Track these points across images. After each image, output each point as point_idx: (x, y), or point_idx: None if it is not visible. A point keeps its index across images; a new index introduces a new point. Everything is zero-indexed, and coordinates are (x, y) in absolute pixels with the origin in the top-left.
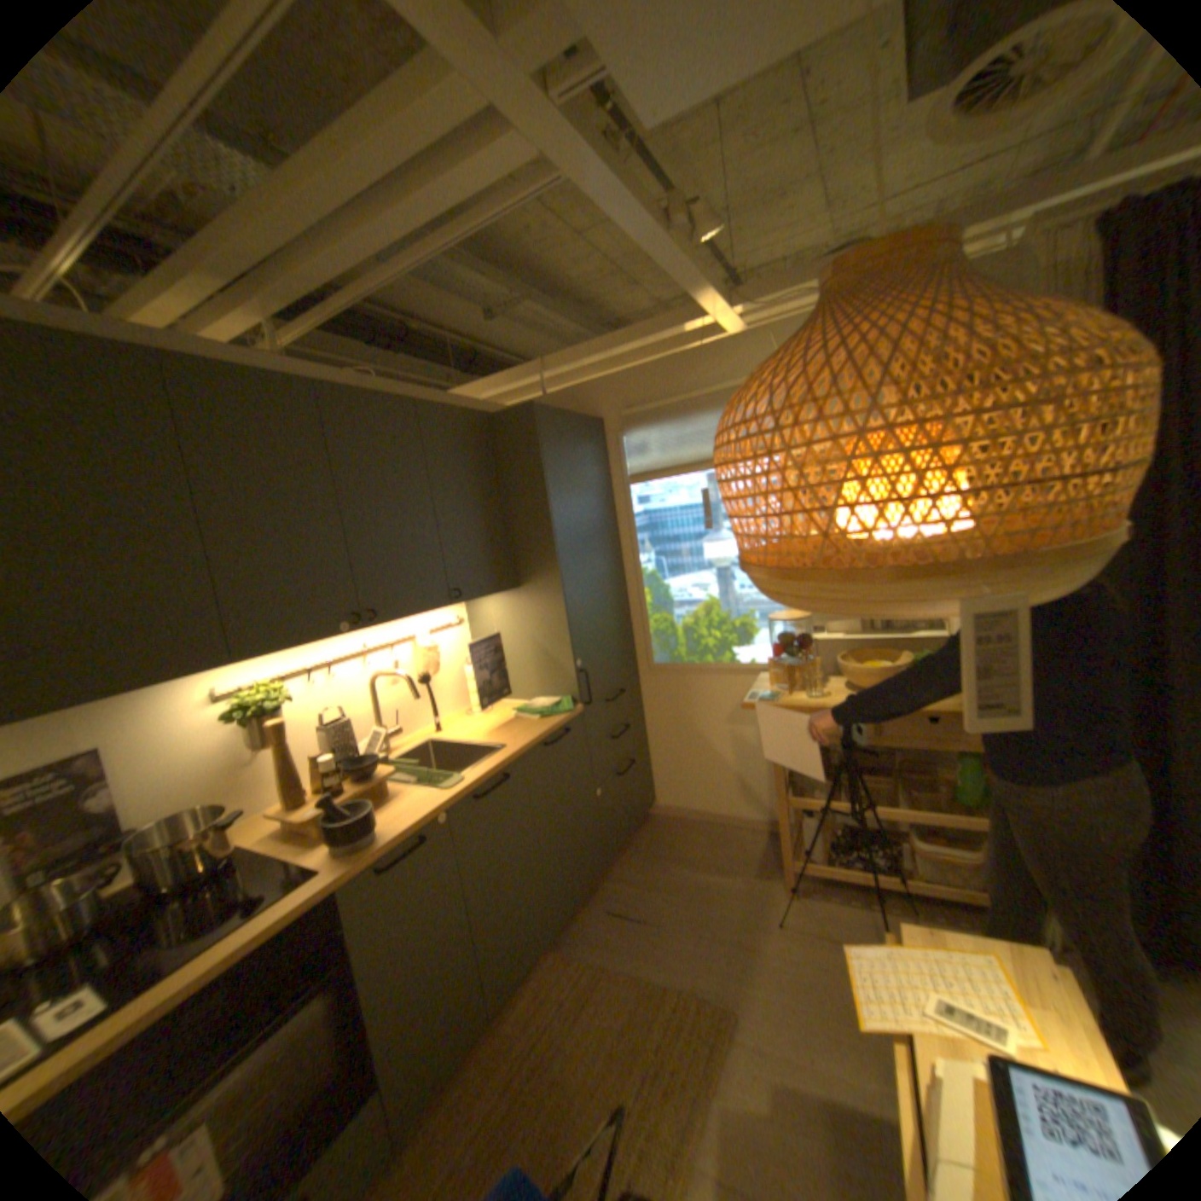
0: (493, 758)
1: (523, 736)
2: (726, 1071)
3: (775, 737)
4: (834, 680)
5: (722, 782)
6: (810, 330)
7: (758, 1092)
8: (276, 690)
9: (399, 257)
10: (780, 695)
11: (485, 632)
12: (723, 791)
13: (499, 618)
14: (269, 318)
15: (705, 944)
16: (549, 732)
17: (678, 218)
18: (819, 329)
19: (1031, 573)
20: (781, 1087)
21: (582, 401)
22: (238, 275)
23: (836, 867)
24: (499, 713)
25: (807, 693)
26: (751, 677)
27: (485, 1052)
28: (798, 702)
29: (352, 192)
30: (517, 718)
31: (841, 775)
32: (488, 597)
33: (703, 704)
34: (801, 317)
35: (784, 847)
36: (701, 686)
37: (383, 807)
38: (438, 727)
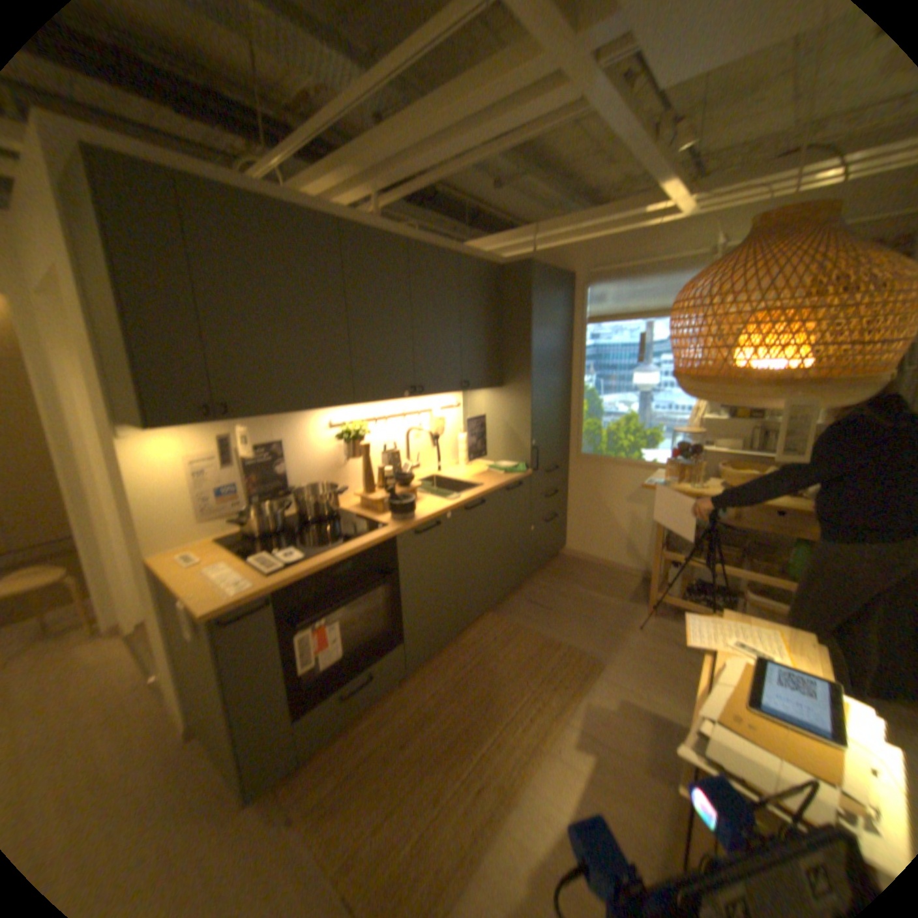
0: (476, 490)
1: (493, 482)
2: (594, 689)
3: (662, 511)
4: (713, 481)
5: (615, 541)
6: (740, 253)
7: (612, 702)
8: (363, 427)
9: (466, 158)
10: (670, 484)
11: (474, 414)
12: (615, 546)
13: (484, 407)
14: (375, 193)
15: (589, 628)
16: (509, 483)
17: (664, 133)
18: (744, 254)
19: (824, 389)
20: (626, 703)
21: (561, 259)
22: (370, 168)
23: (688, 603)
24: (476, 468)
25: (691, 486)
26: (650, 472)
27: (451, 651)
28: (684, 489)
29: (456, 121)
30: (488, 472)
31: (704, 542)
32: (479, 392)
33: (611, 486)
34: (746, 207)
35: (652, 588)
36: (612, 473)
37: (414, 504)
38: (439, 469)
